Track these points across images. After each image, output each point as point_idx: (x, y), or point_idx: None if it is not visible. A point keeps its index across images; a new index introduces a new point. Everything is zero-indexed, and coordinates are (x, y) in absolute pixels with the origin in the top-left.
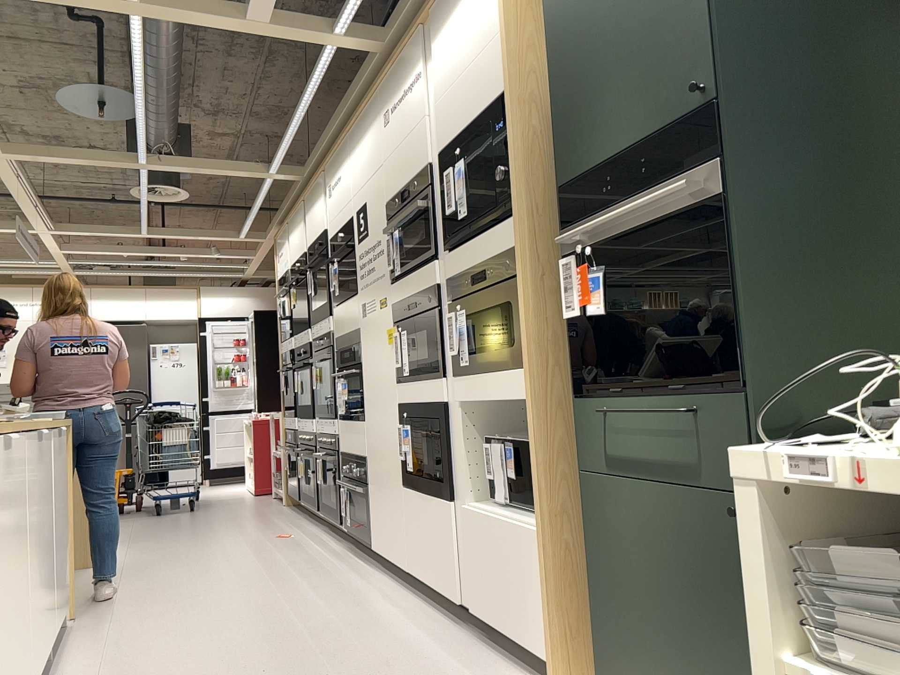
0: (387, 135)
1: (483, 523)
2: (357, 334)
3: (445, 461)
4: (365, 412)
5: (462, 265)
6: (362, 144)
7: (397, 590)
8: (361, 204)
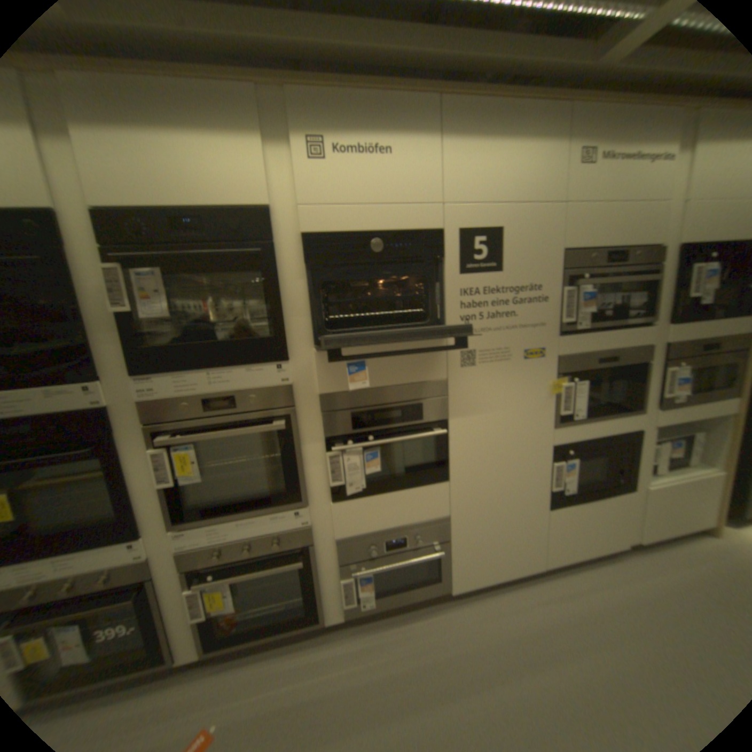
0: (585, 172)
1: (673, 490)
2: (441, 386)
3: (634, 469)
4: (452, 471)
5: (692, 335)
6: (505, 146)
7: (533, 593)
8: (482, 223)
